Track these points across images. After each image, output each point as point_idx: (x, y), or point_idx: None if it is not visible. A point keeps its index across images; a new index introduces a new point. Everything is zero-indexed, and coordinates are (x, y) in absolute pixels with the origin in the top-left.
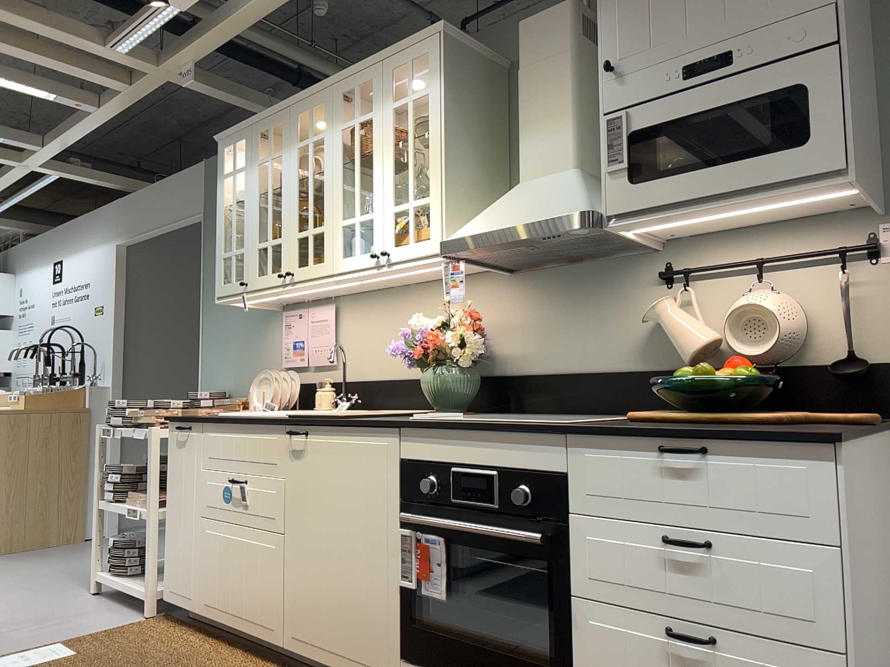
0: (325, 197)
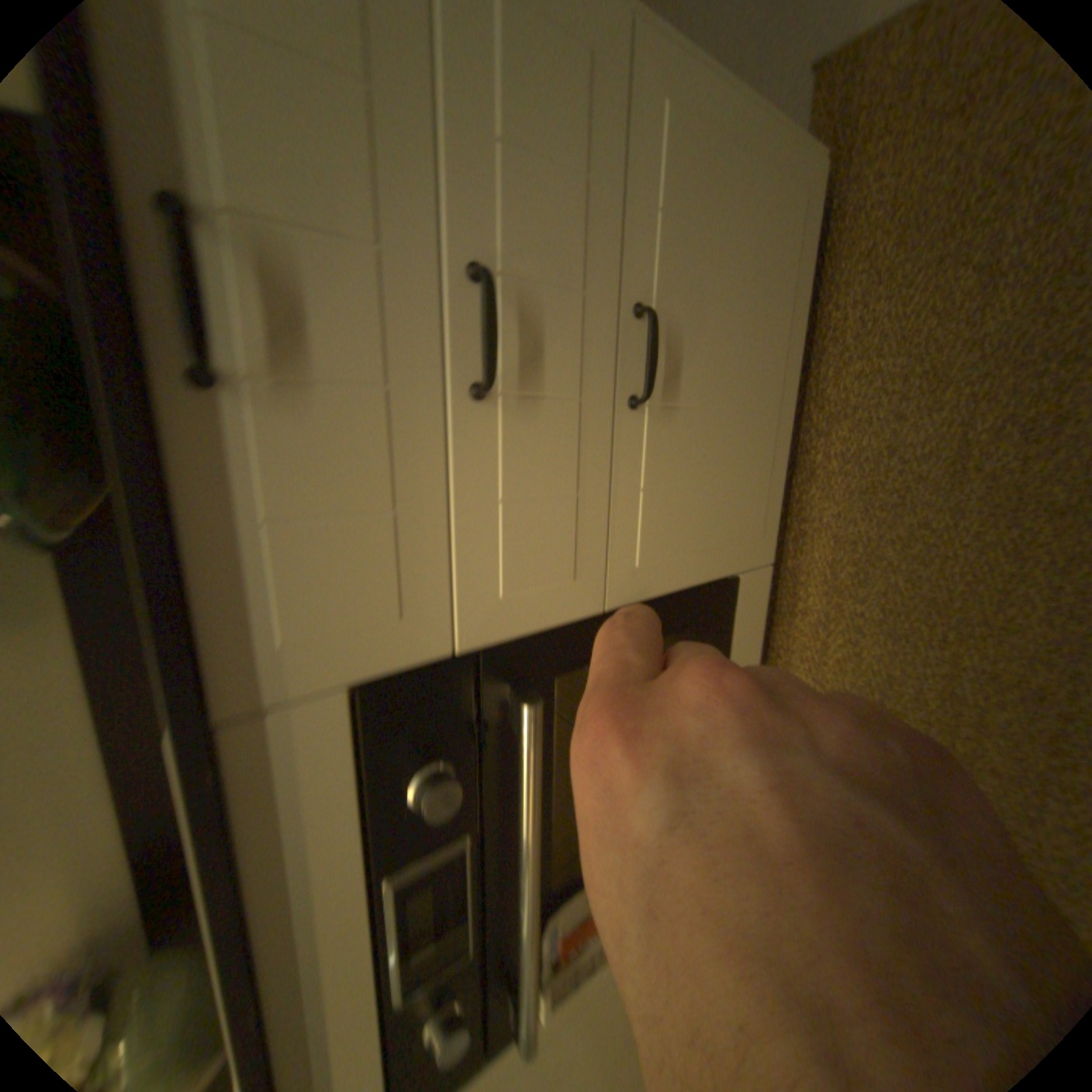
0: None
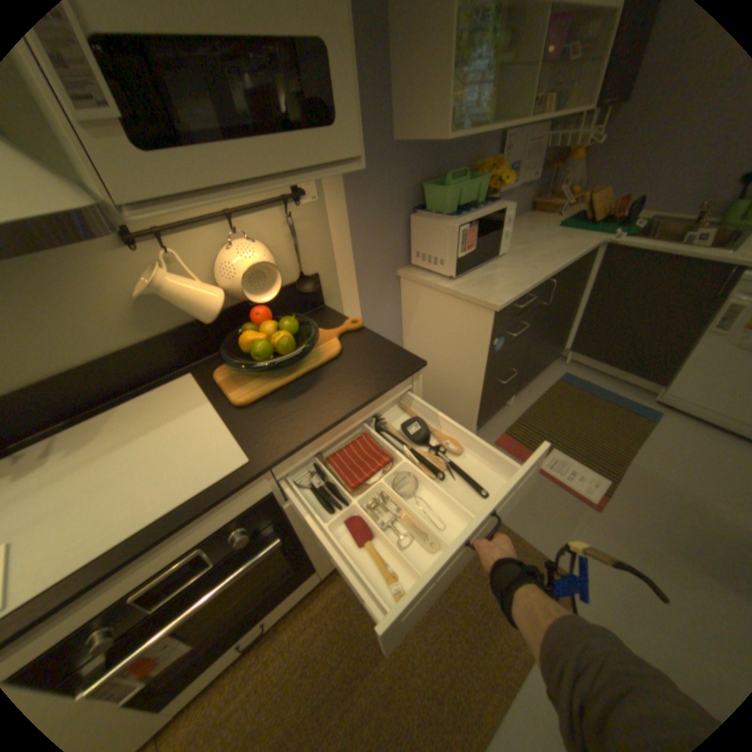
0: None
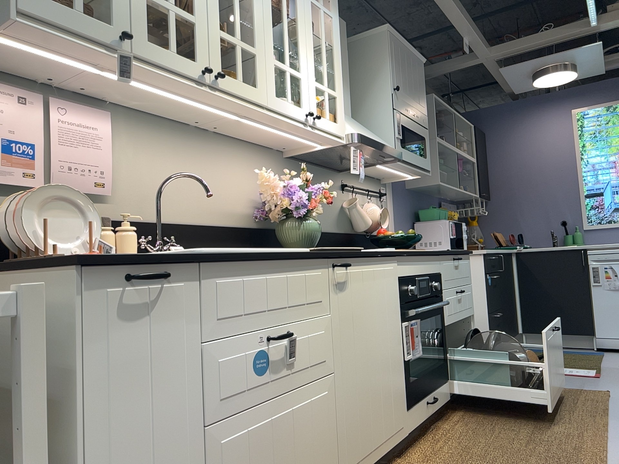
0: (256, 21)
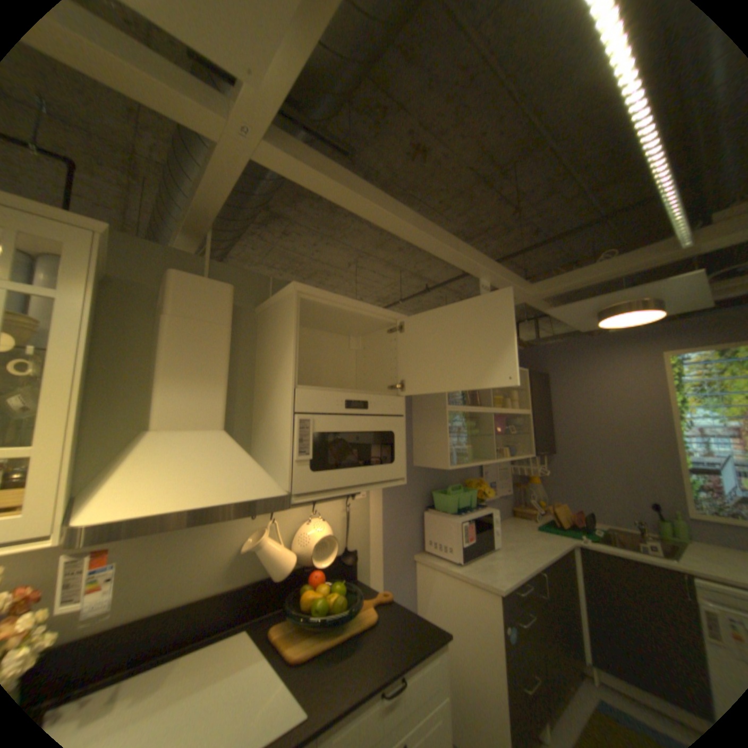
0: None
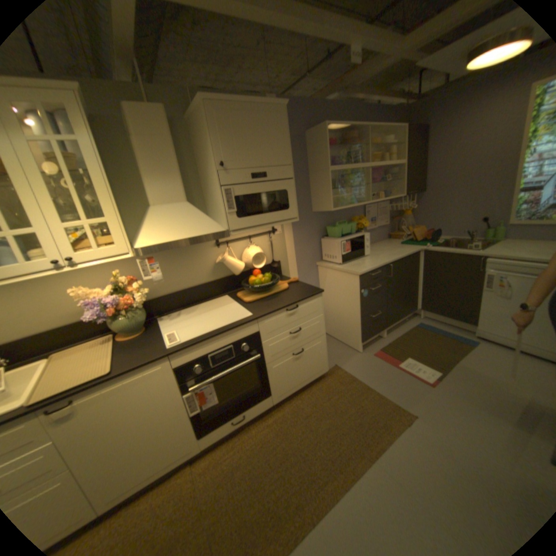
0: None
